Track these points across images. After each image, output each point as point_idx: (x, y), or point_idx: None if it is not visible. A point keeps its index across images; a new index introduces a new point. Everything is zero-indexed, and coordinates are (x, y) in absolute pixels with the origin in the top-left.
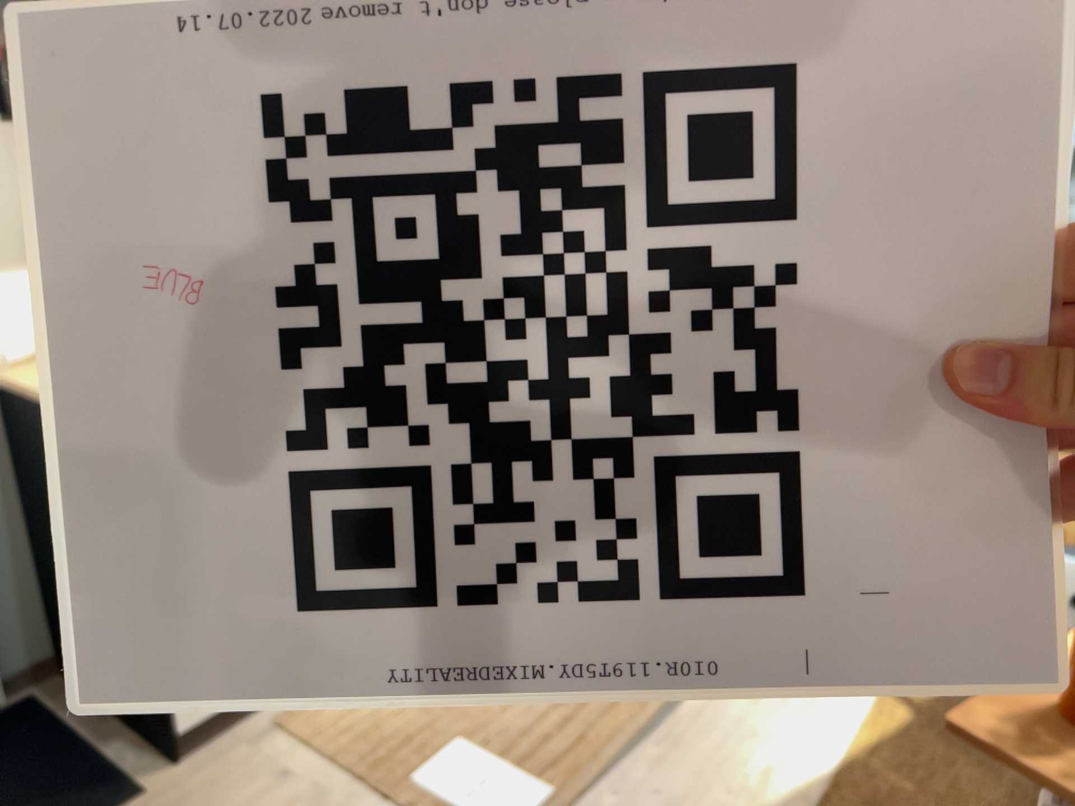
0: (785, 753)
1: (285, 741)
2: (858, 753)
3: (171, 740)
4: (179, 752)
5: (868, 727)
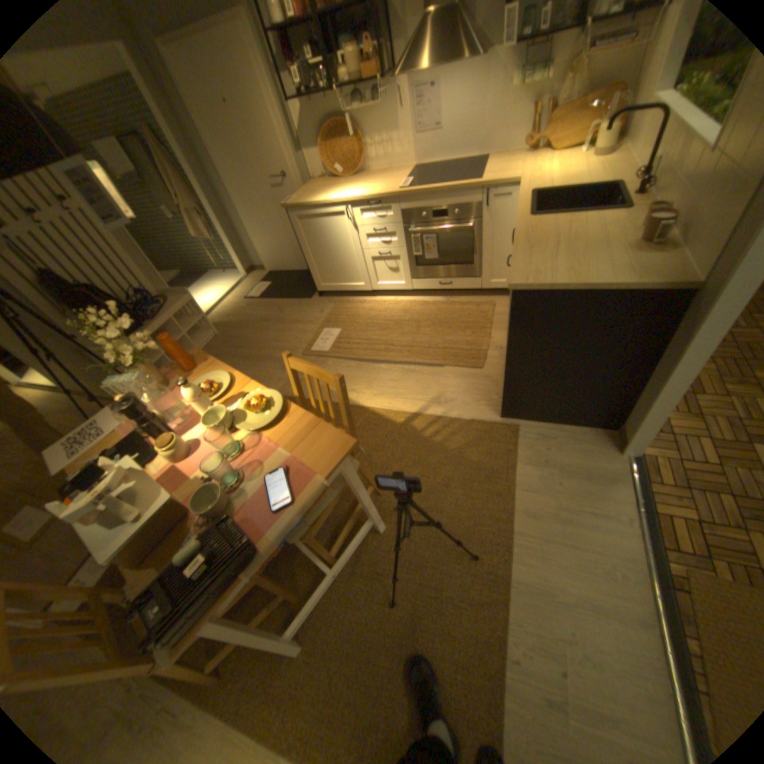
0: (364, 391)
1: (332, 305)
2: (371, 409)
3: (325, 292)
4: (323, 295)
5: (385, 409)
